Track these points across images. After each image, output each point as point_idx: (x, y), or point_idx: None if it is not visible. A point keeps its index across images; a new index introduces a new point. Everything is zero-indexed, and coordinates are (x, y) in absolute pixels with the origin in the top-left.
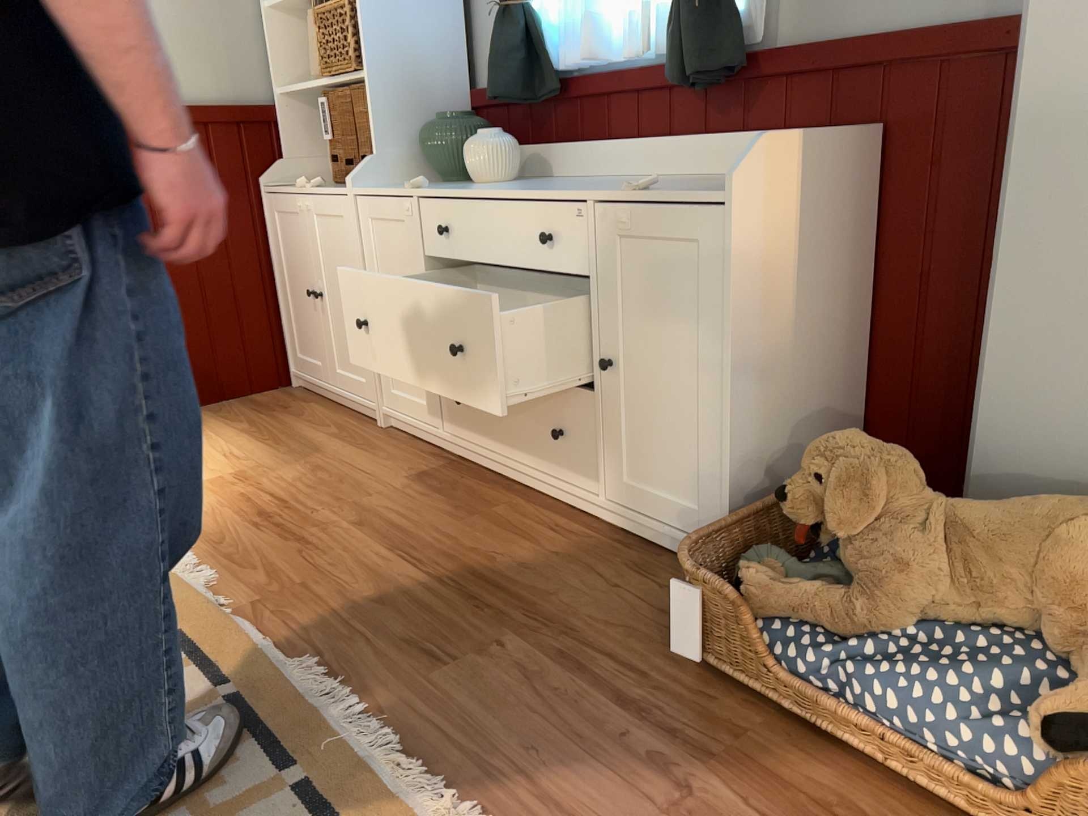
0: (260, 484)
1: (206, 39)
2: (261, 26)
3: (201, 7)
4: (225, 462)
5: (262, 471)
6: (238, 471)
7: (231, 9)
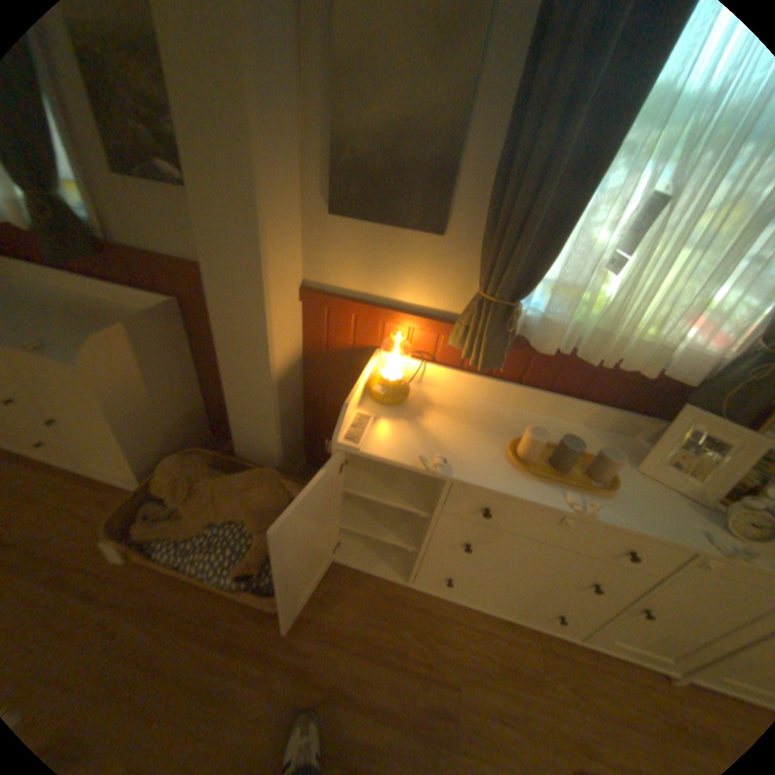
0: None
1: None
2: None
3: None
4: None
5: None
6: None
7: None
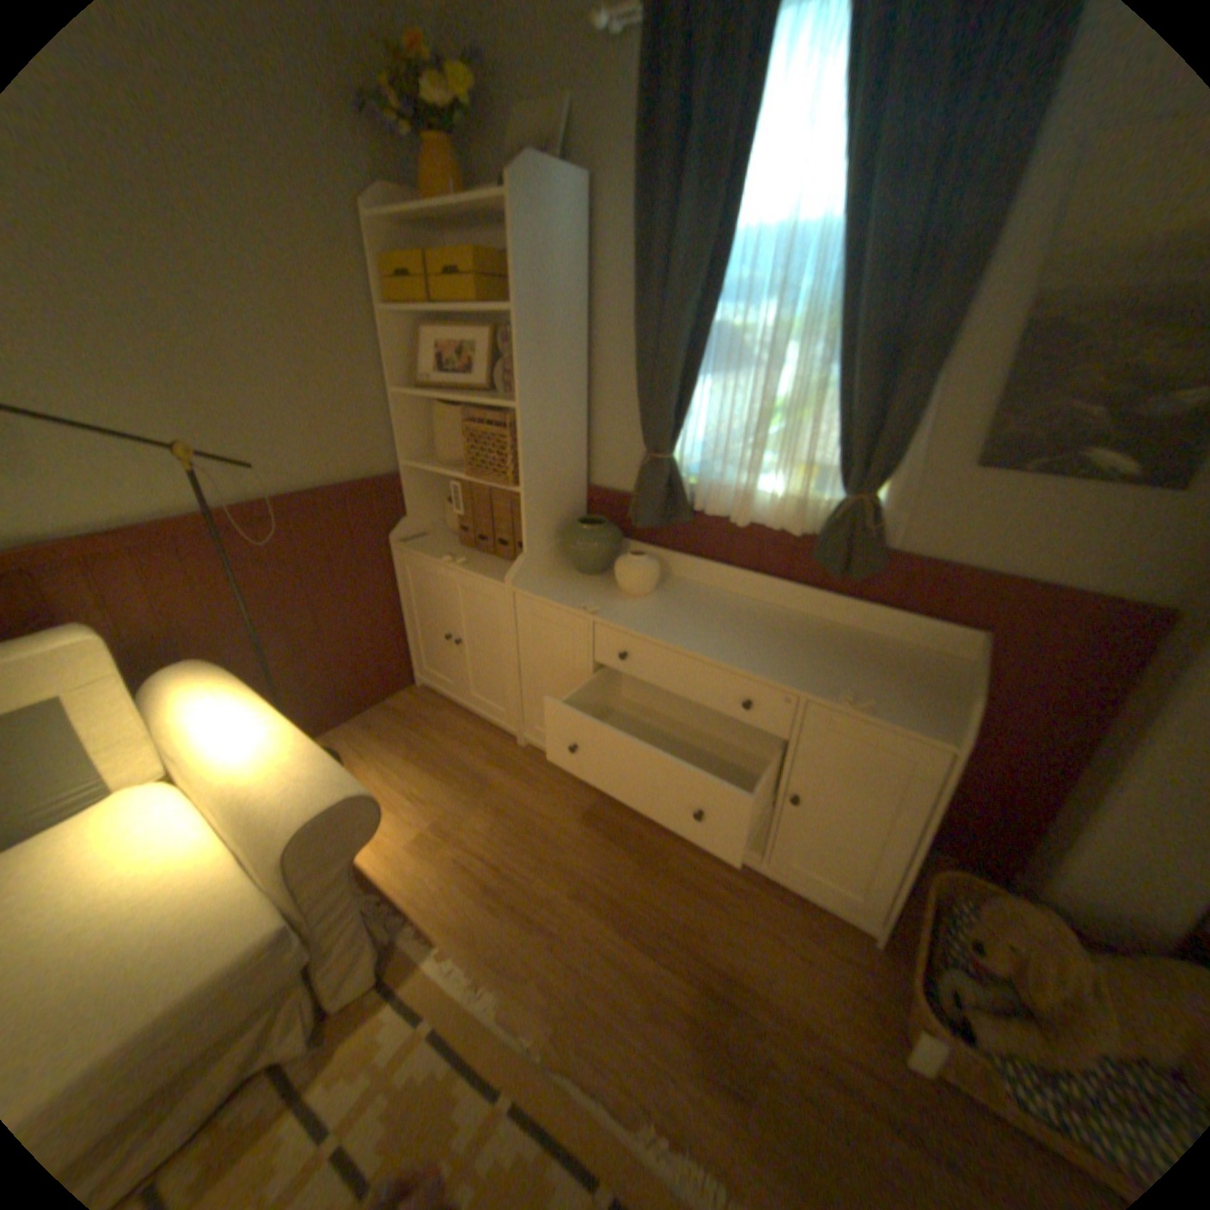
0: (462, 844)
1: (339, 421)
2: (384, 402)
3: (334, 392)
4: (413, 810)
5: (453, 820)
6: (432, 823)
7: (359, 390)
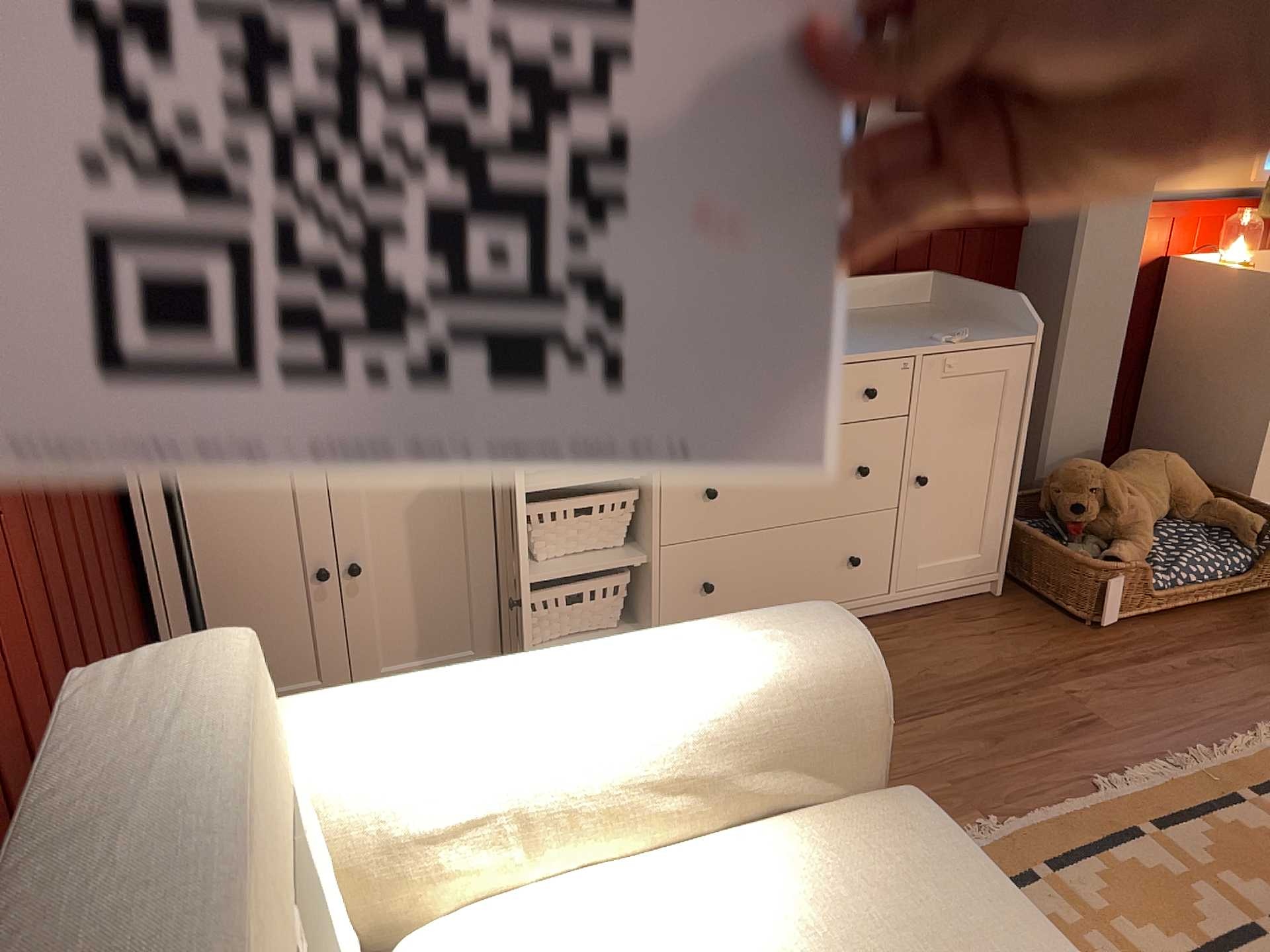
0: None
1: None
2: None
3: None
4: None
5: None
6: None
7: None
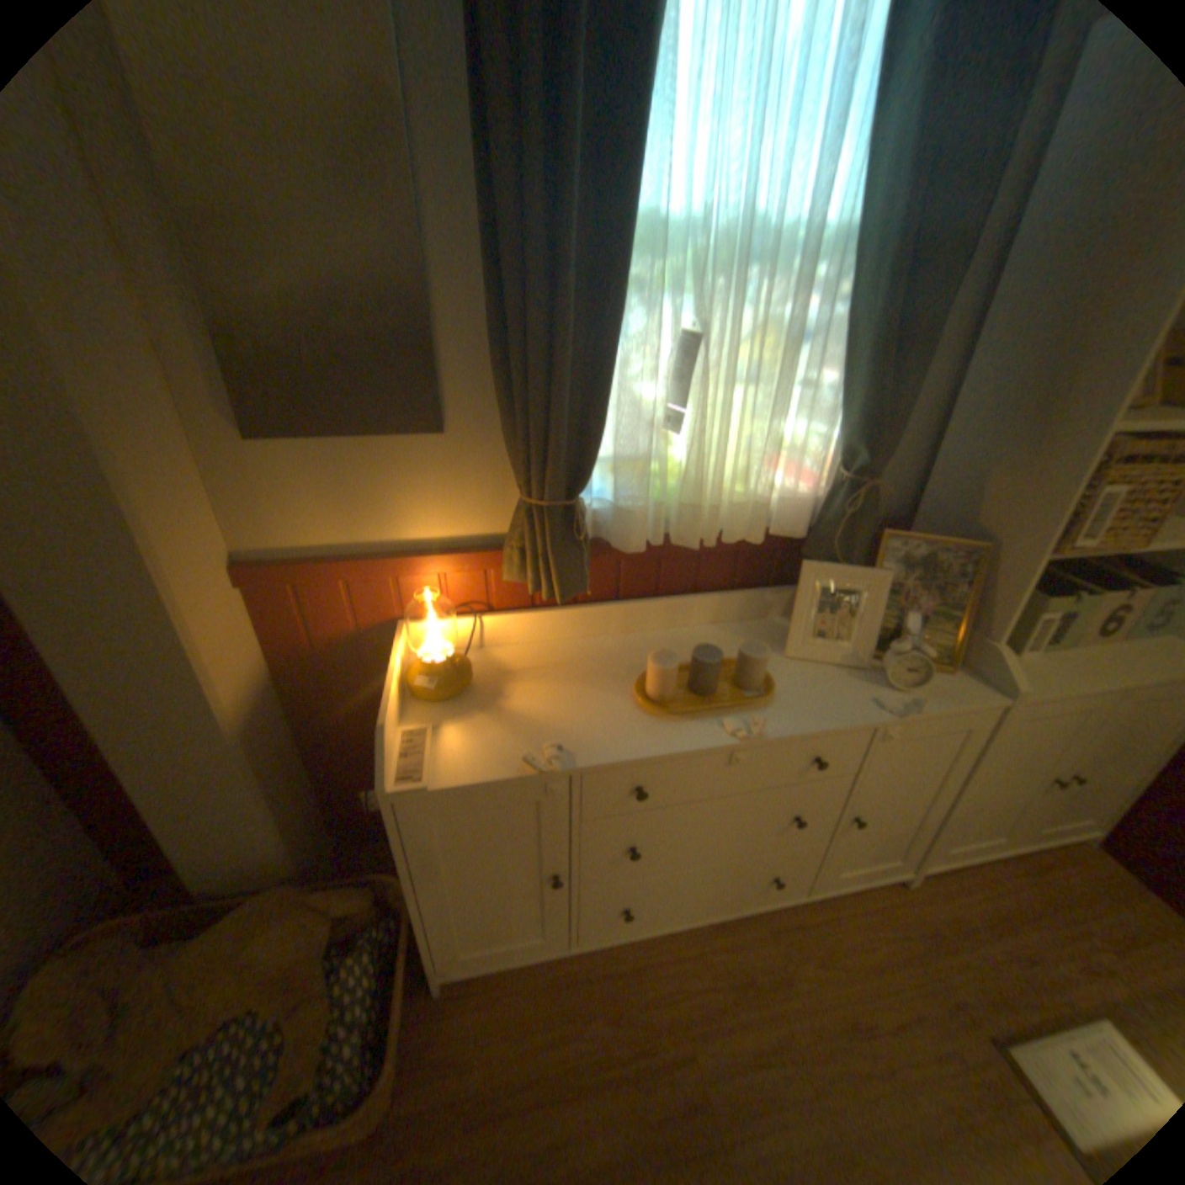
0: None
1: None
2: None
3: None
4: None
5: None
6: None
7: None
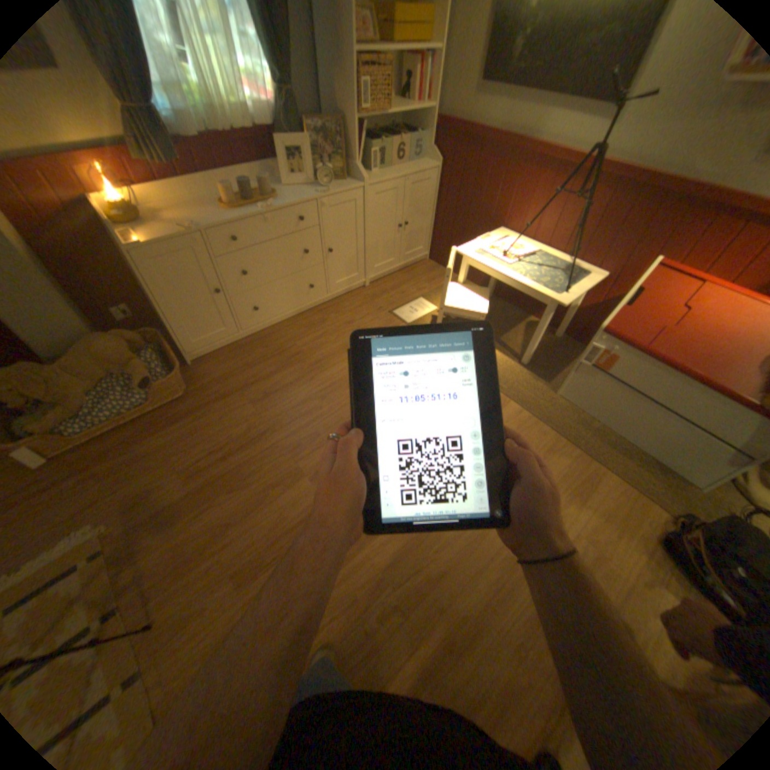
0: None
1: None
2: None
3: None
4: None
5: None
6: None
7: None
